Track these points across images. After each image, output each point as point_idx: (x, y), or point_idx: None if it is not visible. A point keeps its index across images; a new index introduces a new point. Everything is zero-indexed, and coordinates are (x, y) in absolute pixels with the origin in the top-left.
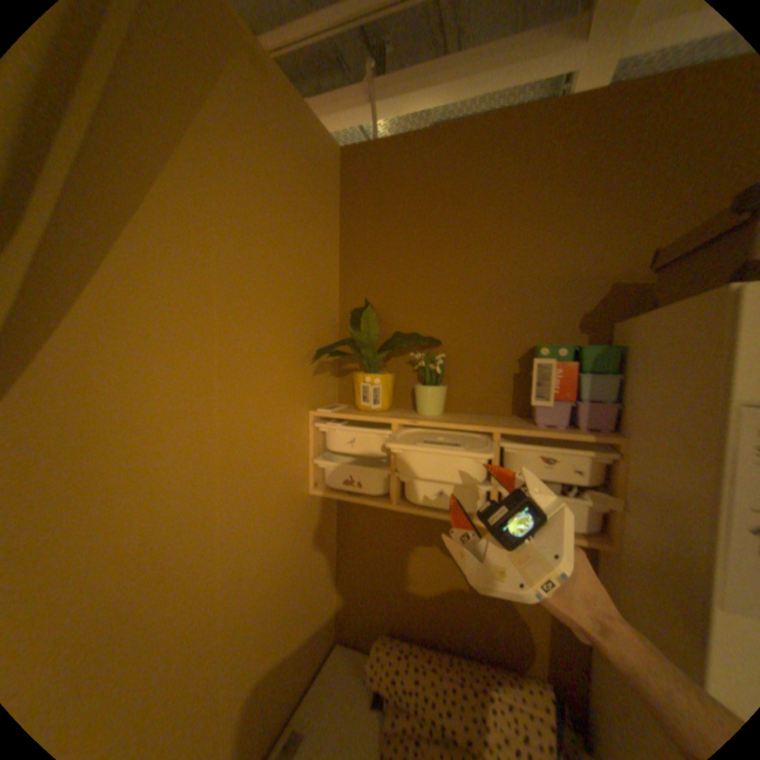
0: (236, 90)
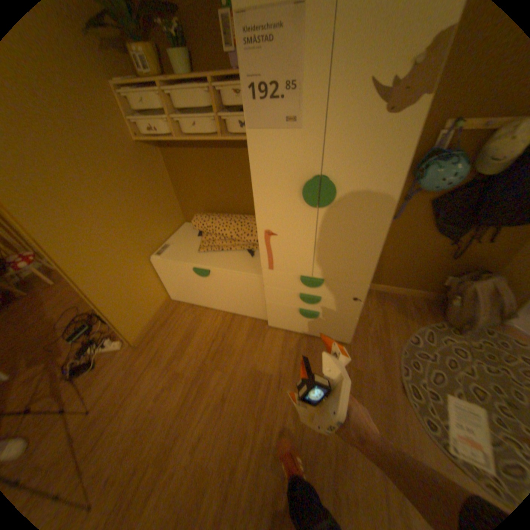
0: None
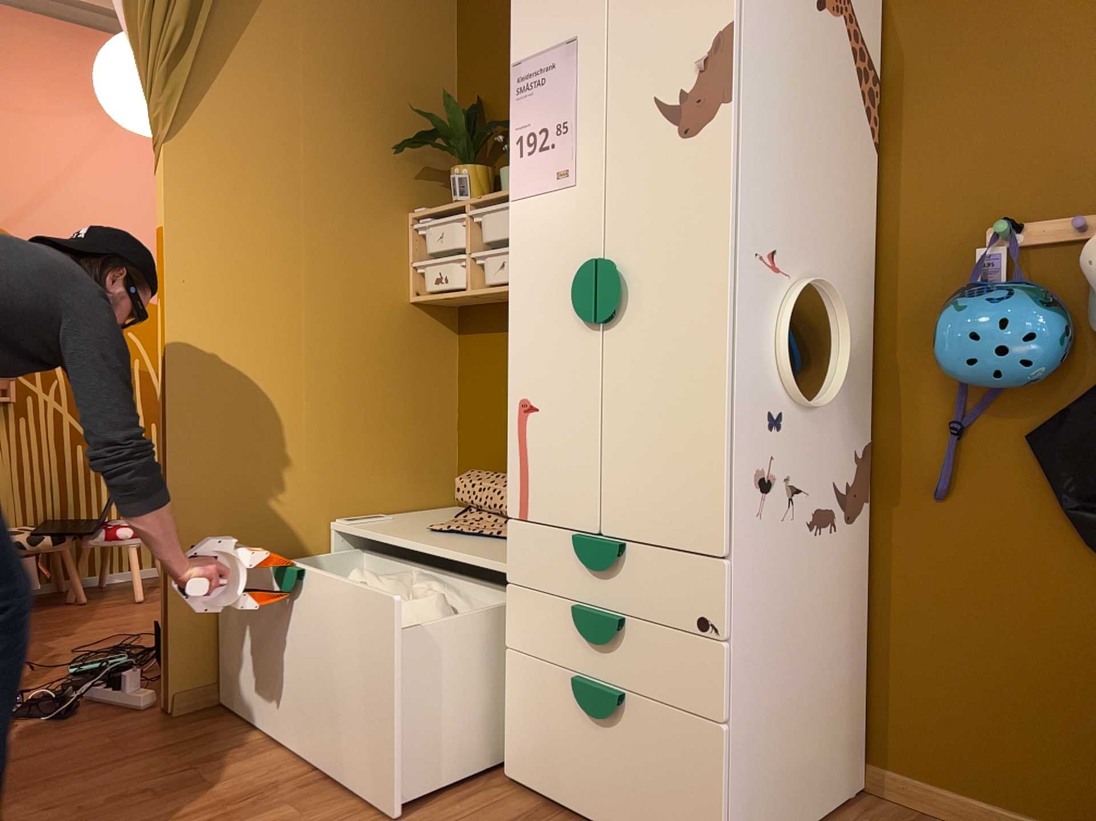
0: None
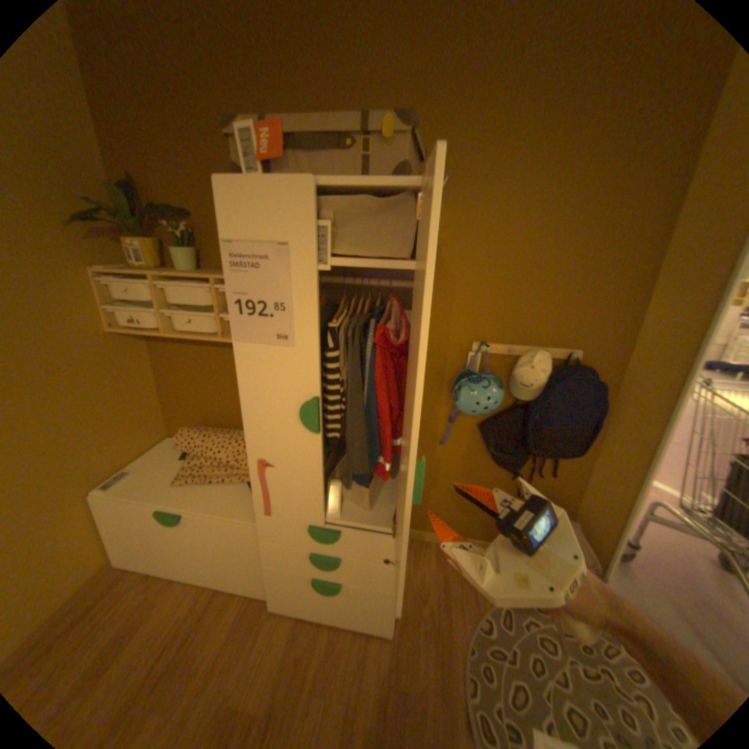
0: None
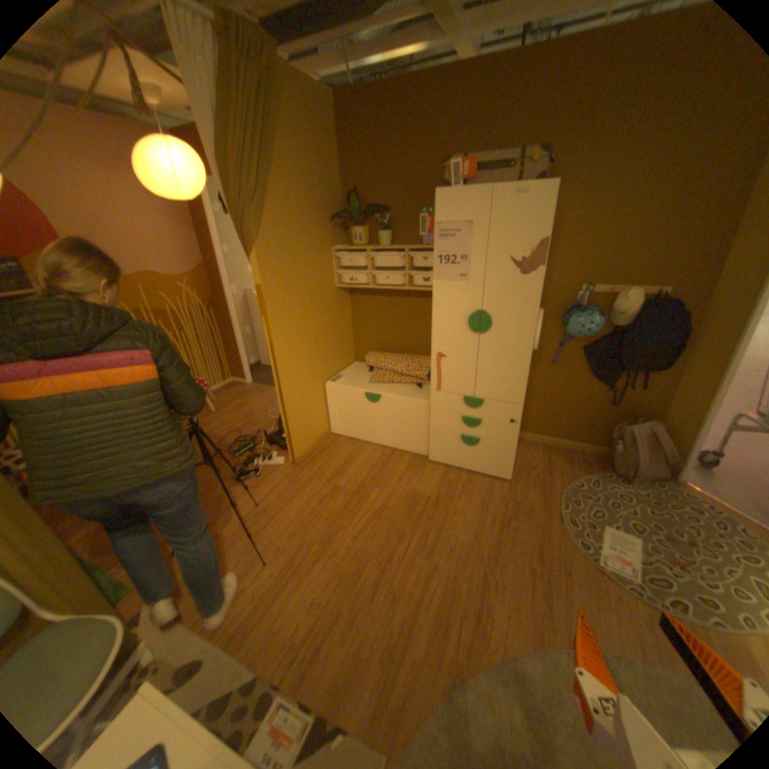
0: (285, 101)
